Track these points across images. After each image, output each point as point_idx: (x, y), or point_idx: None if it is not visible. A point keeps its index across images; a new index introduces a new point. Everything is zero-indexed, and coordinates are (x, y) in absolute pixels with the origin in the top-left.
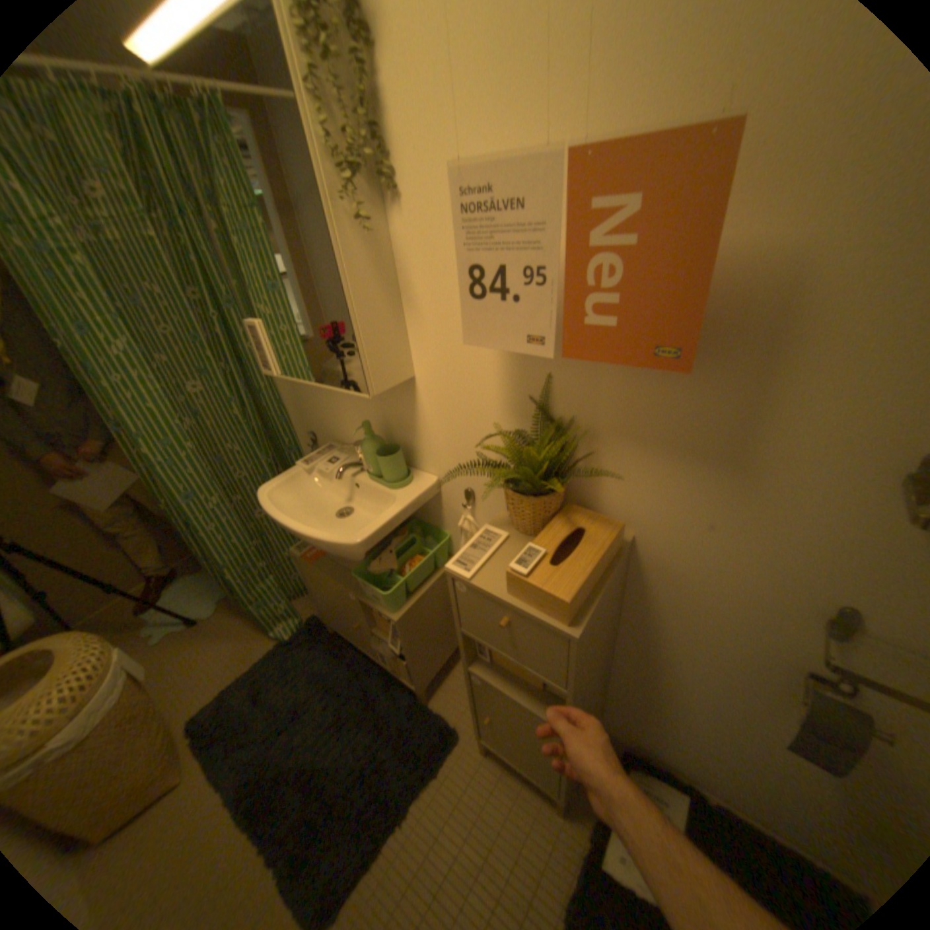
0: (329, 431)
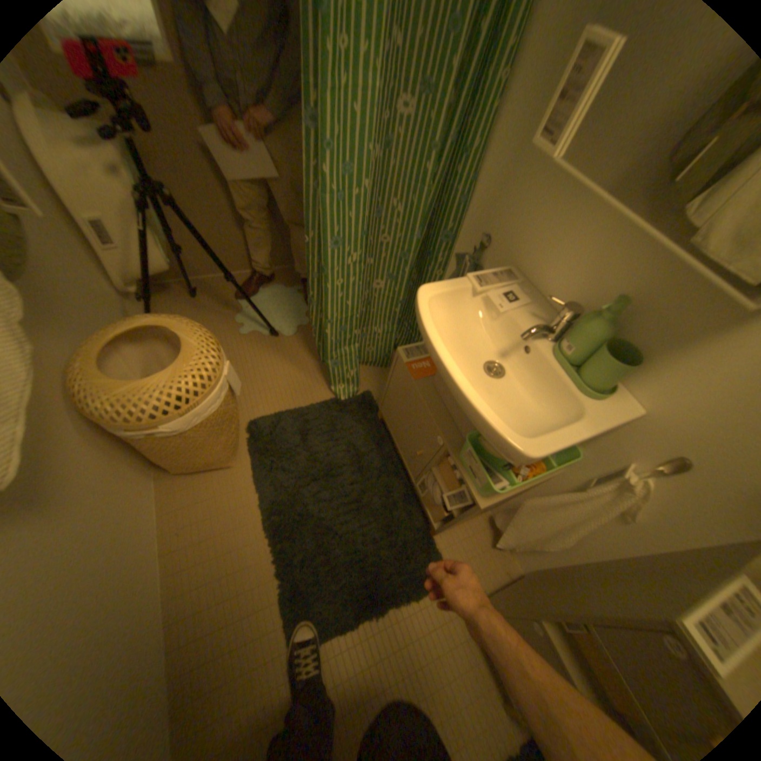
0: (518, 249)
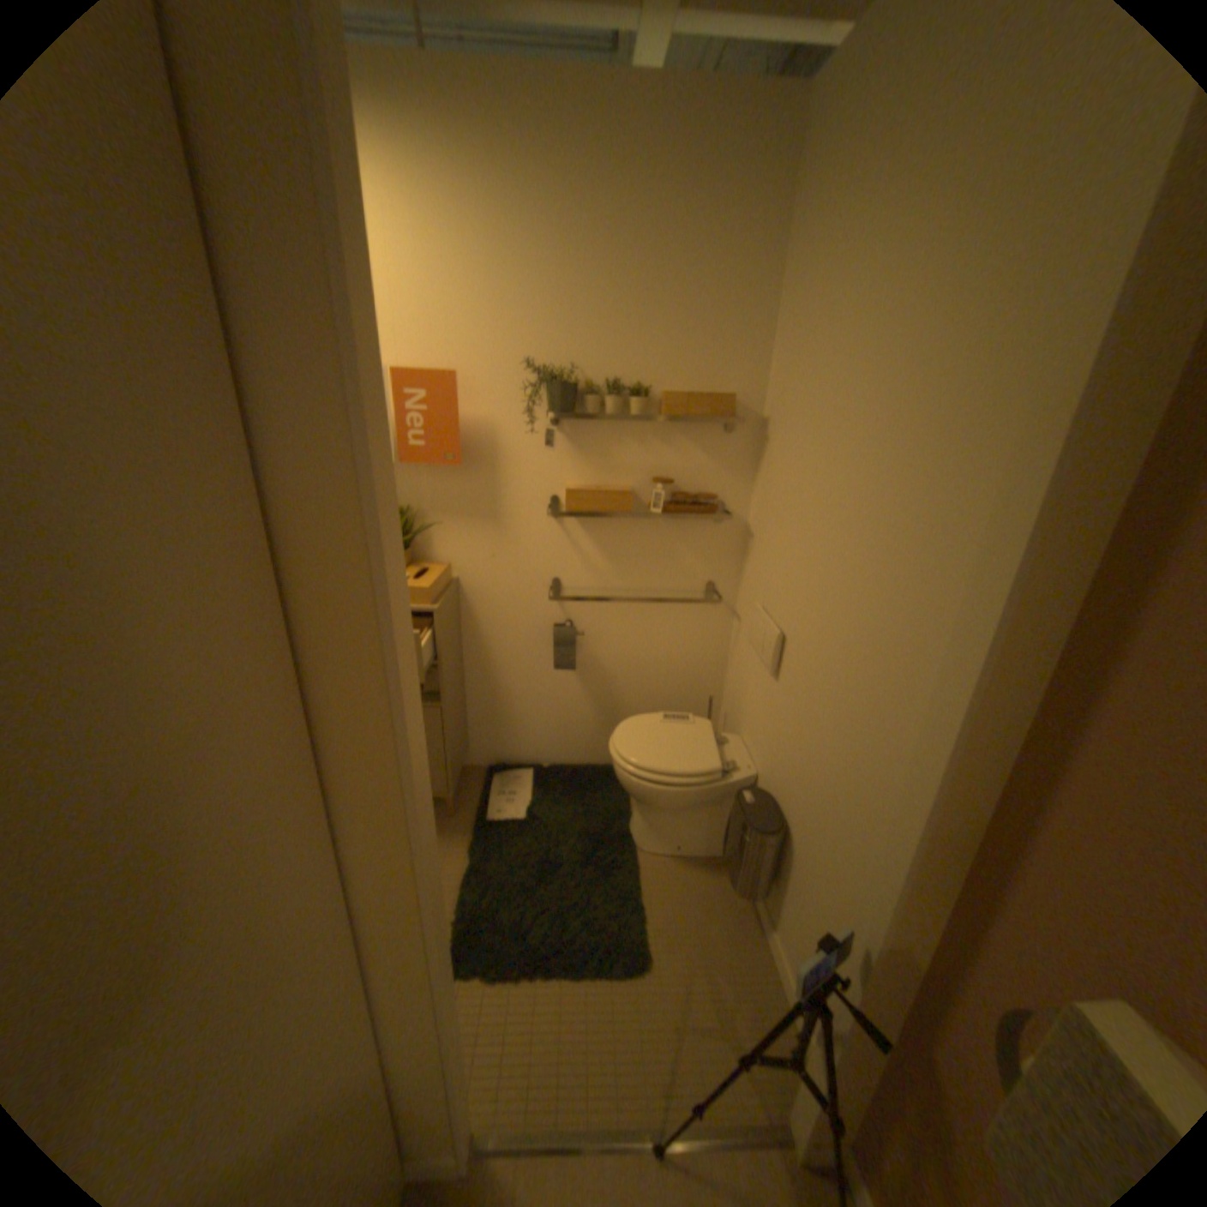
0: None
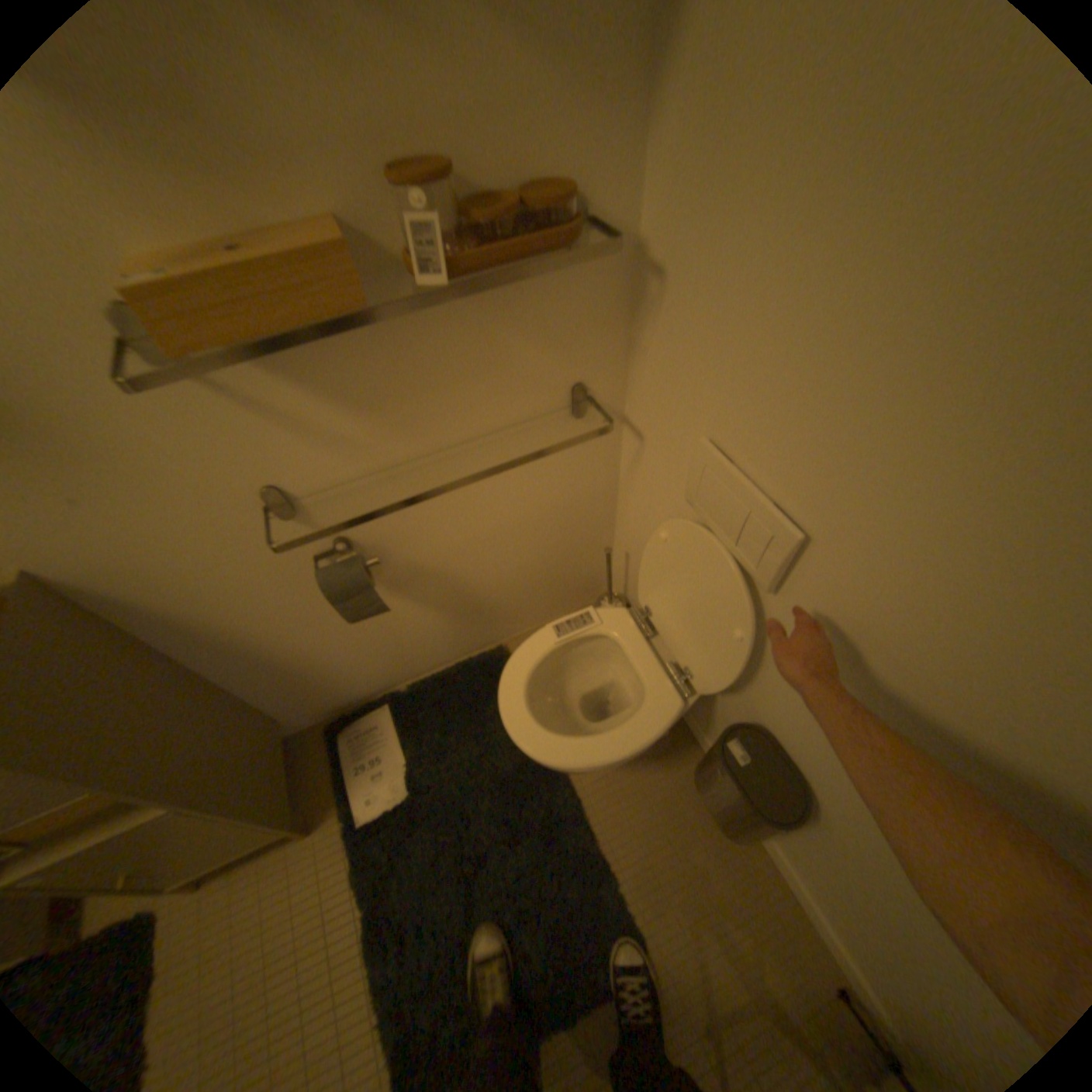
0: None
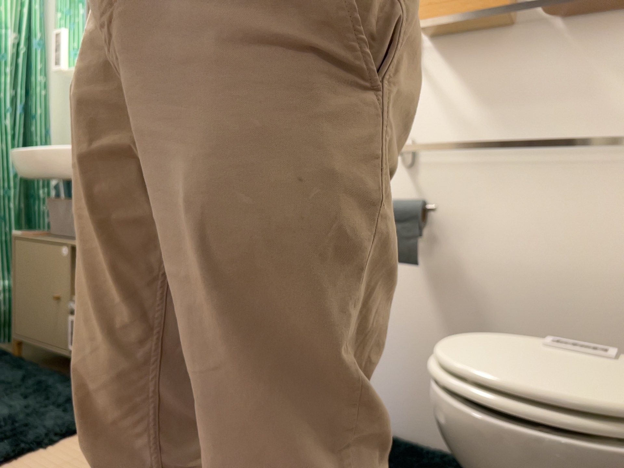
0: None
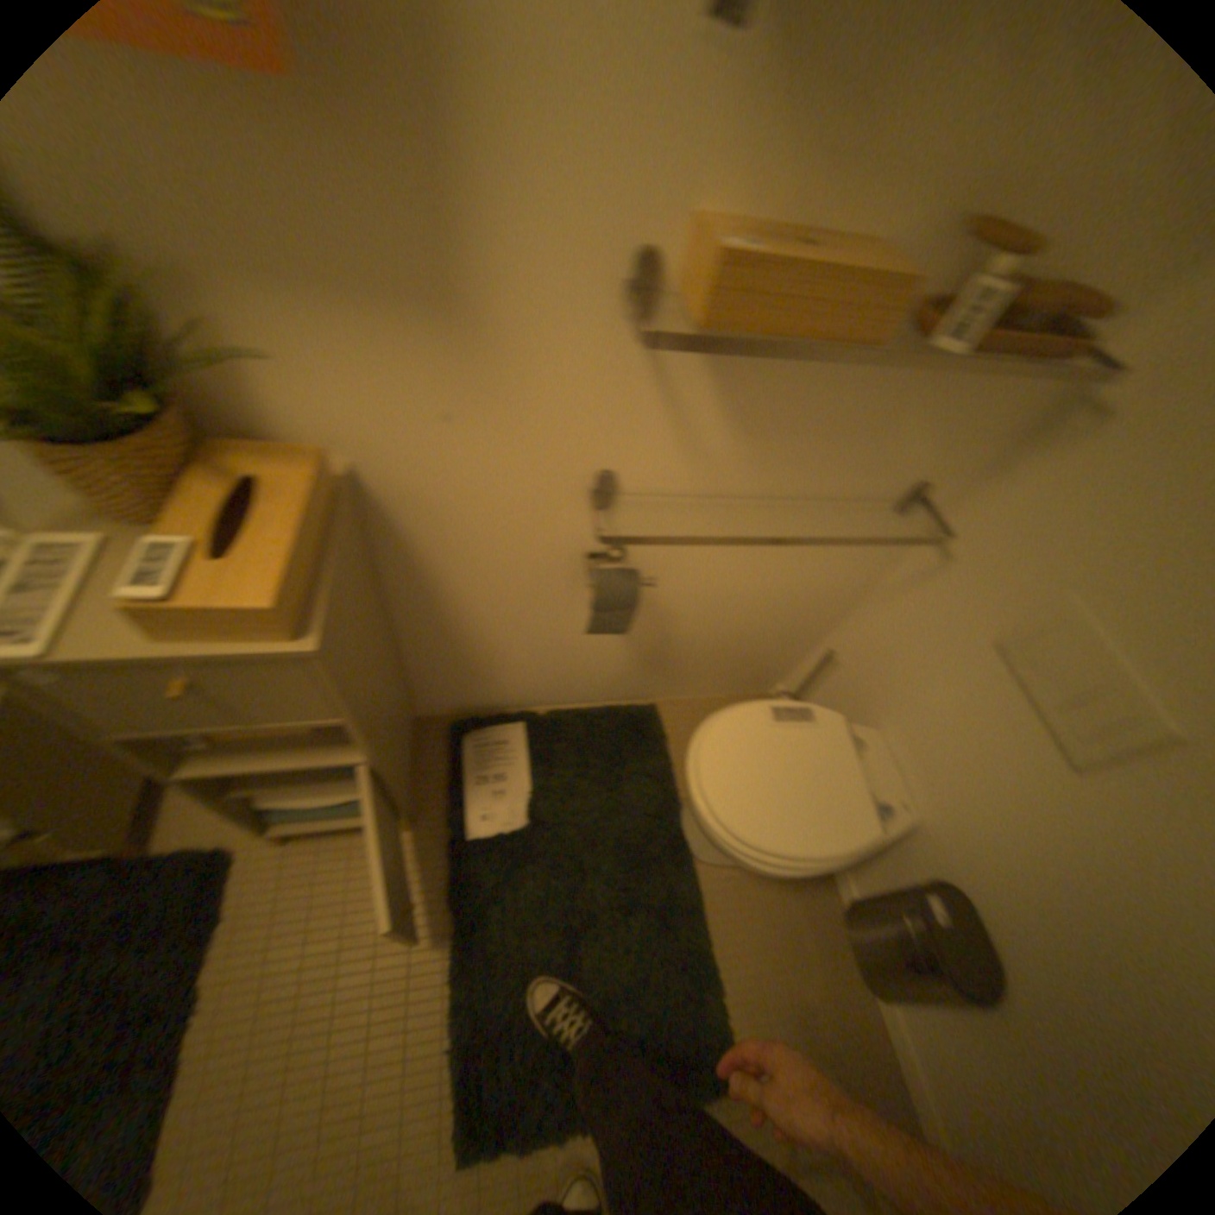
0: None
